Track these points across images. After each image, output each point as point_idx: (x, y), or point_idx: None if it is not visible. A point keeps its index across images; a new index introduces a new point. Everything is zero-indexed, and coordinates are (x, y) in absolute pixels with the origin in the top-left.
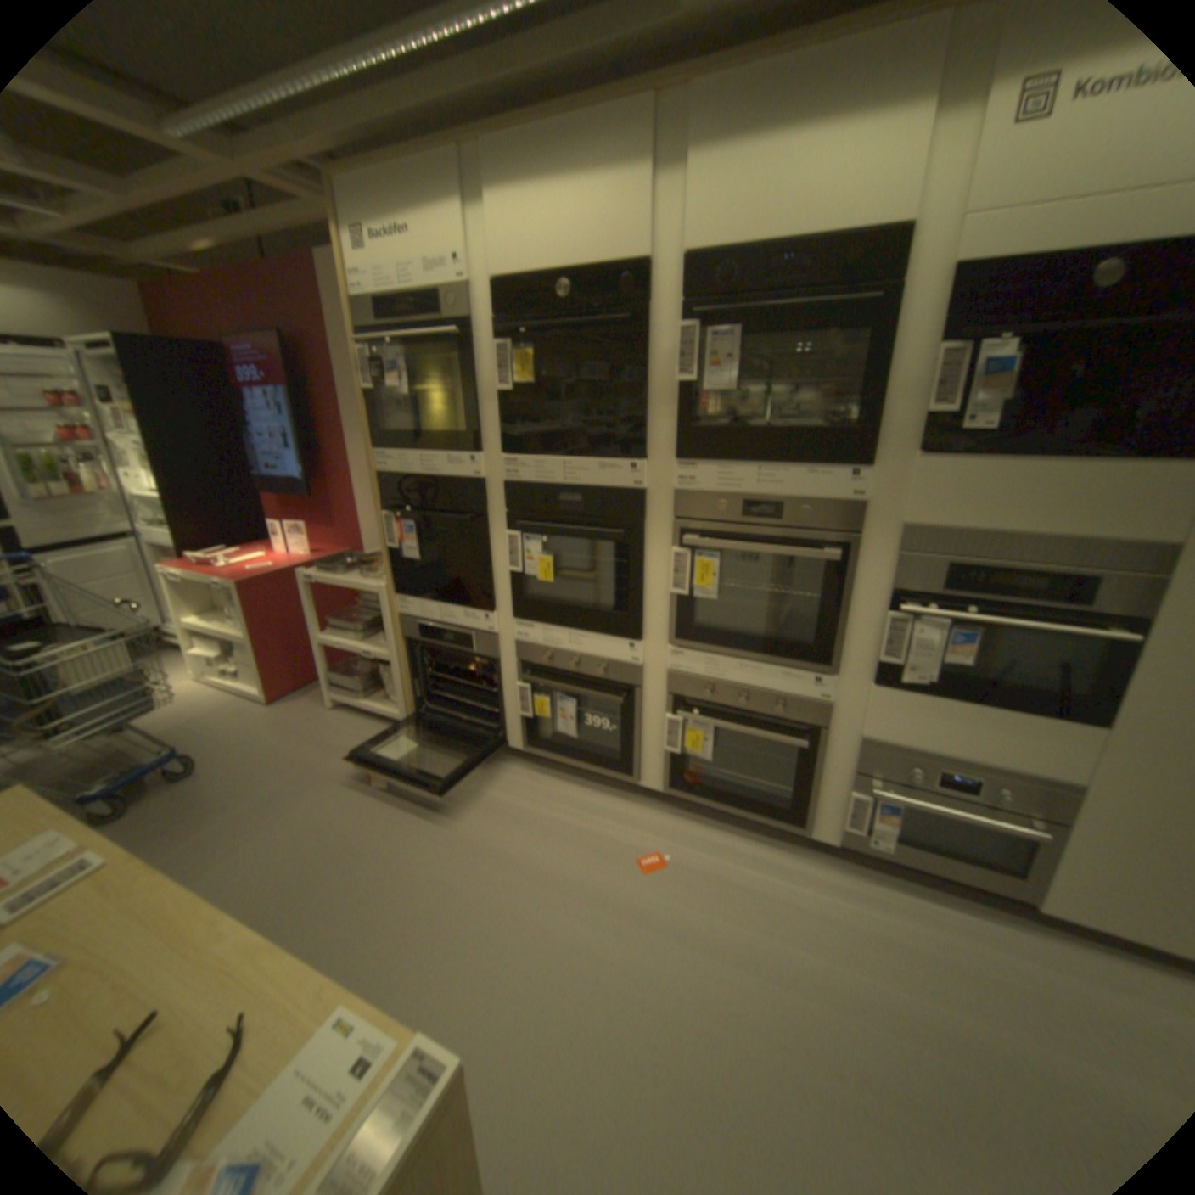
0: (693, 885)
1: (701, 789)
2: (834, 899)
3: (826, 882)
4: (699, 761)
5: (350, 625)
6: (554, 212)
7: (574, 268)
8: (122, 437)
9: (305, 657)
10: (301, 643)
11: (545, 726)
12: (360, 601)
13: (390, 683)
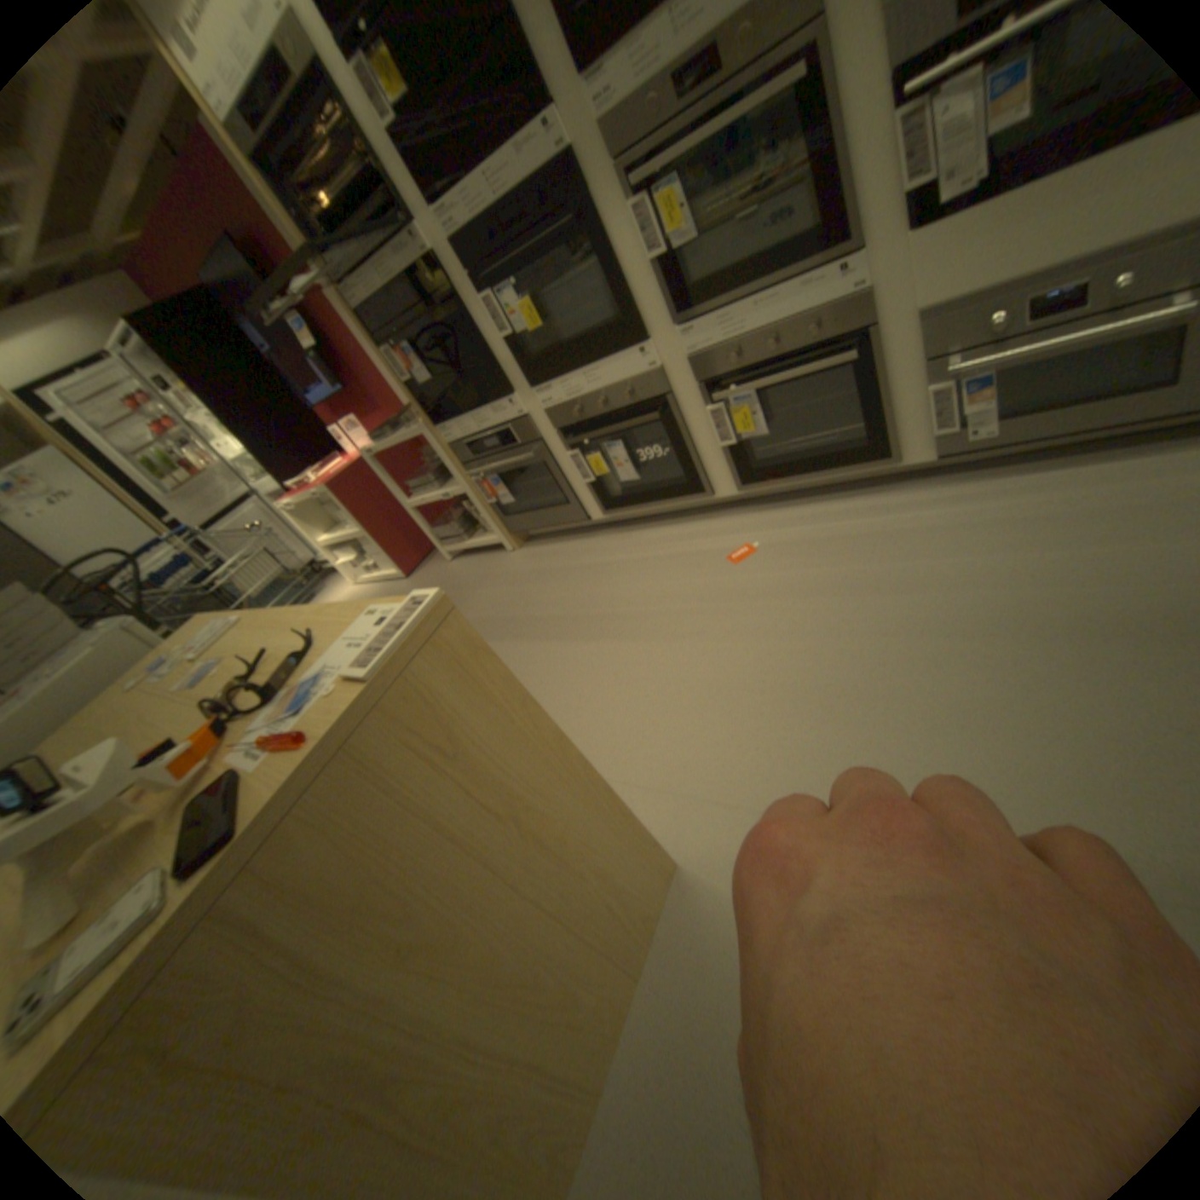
0: (784, 552)
1: (772, 467)
2: (939, 507)
3: (929, 497)
4: (760, 439)
5: (424, 478)
6: None
7: None
8: (190, 410)
9: (412, 528)
10: (403, 517)
11: (611, 482)
12: (423, 456)
13: (479, 513)
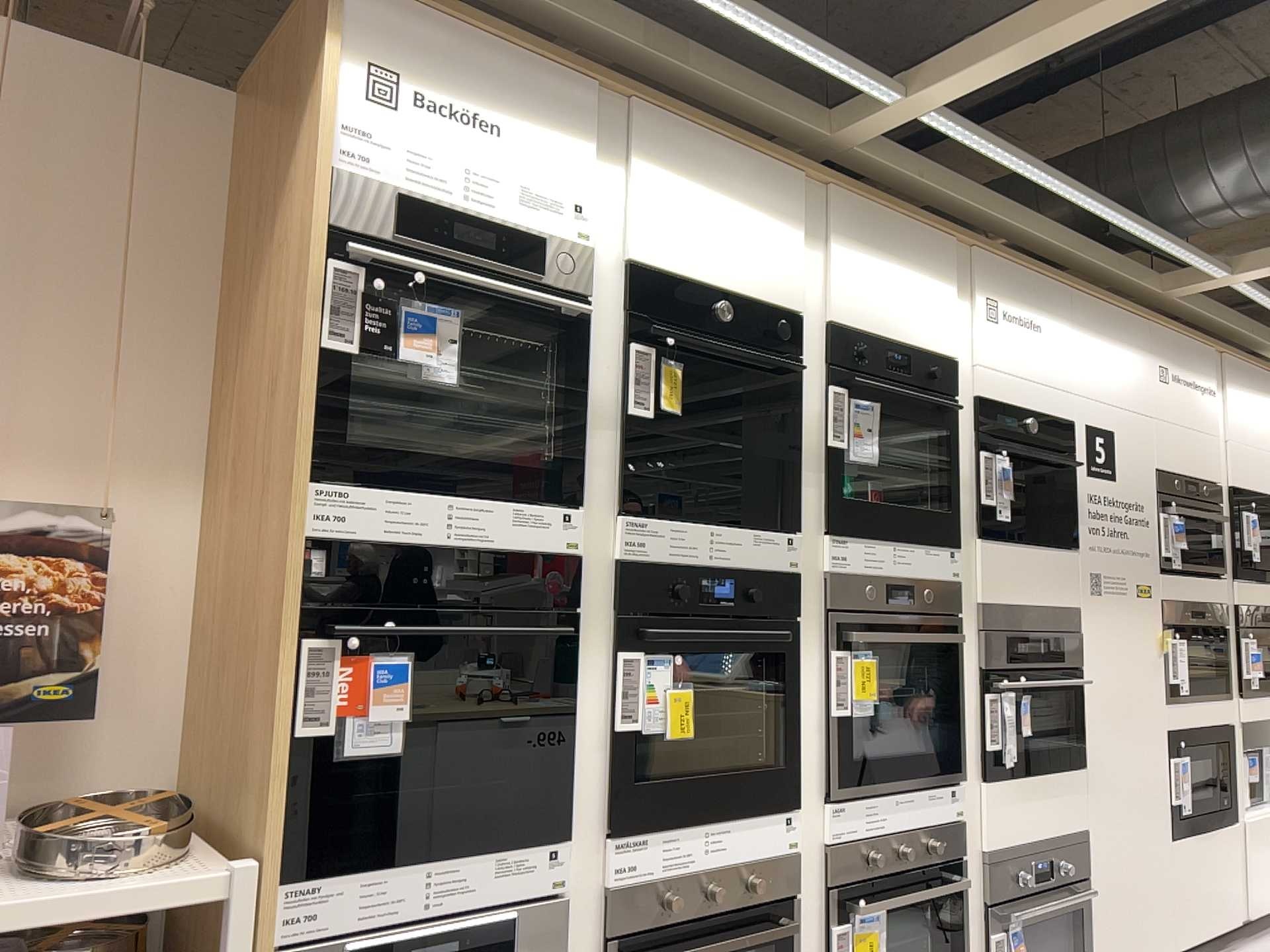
0: None
1: None
2: None
3: None
4: None
5: None
6: (713, 235)
7: (728, 299)
8: None
9: None
10: None
11: None
12: None
13: None
